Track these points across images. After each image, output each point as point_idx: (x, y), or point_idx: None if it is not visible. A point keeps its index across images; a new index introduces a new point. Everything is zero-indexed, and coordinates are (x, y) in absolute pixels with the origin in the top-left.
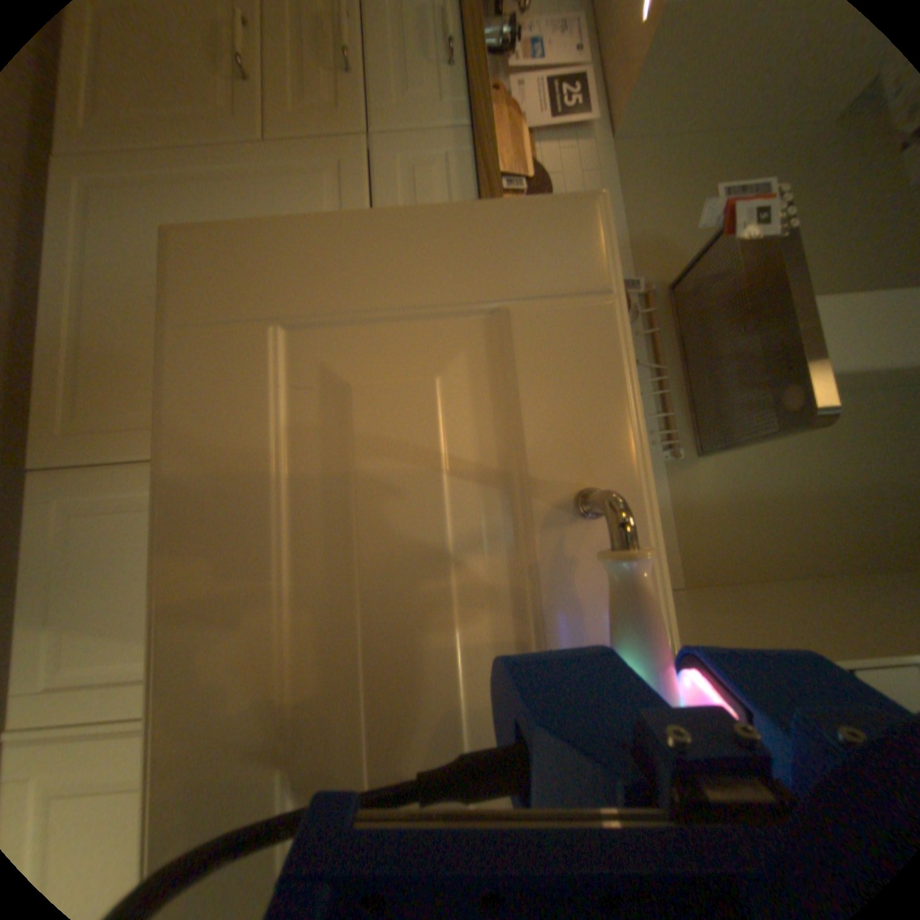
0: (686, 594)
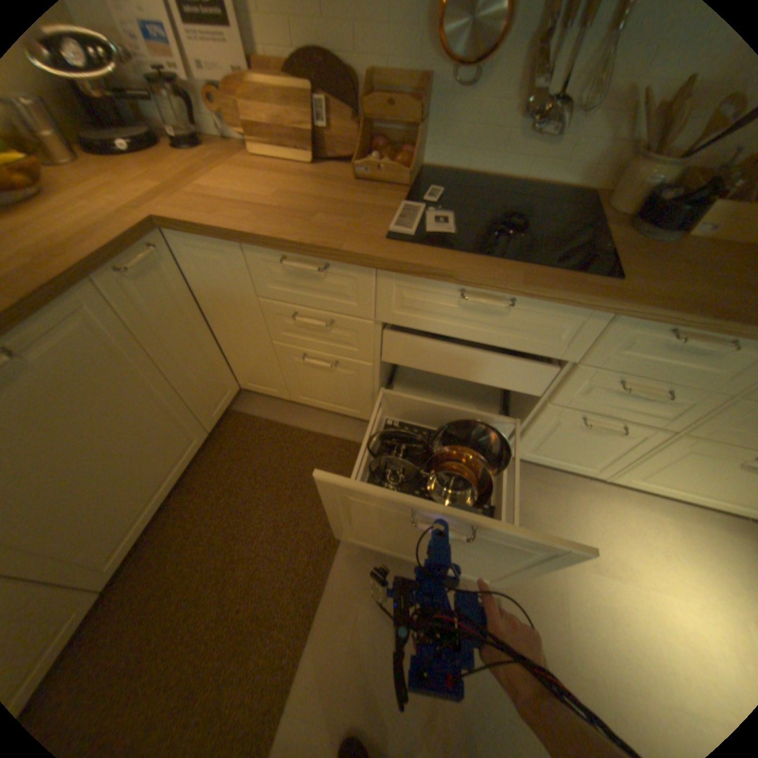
0: None
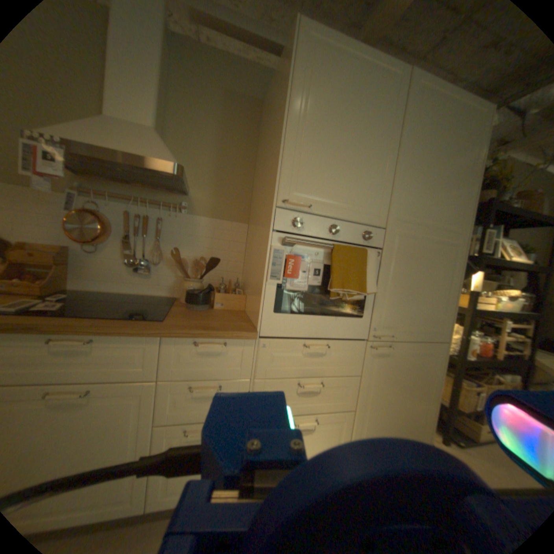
0: (249, 224)
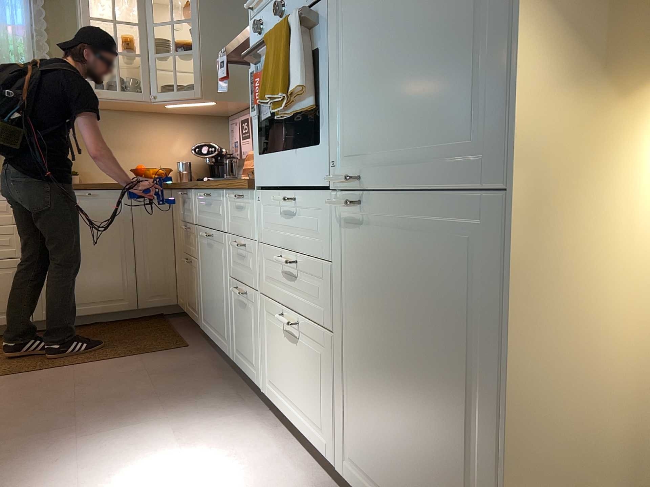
0: None
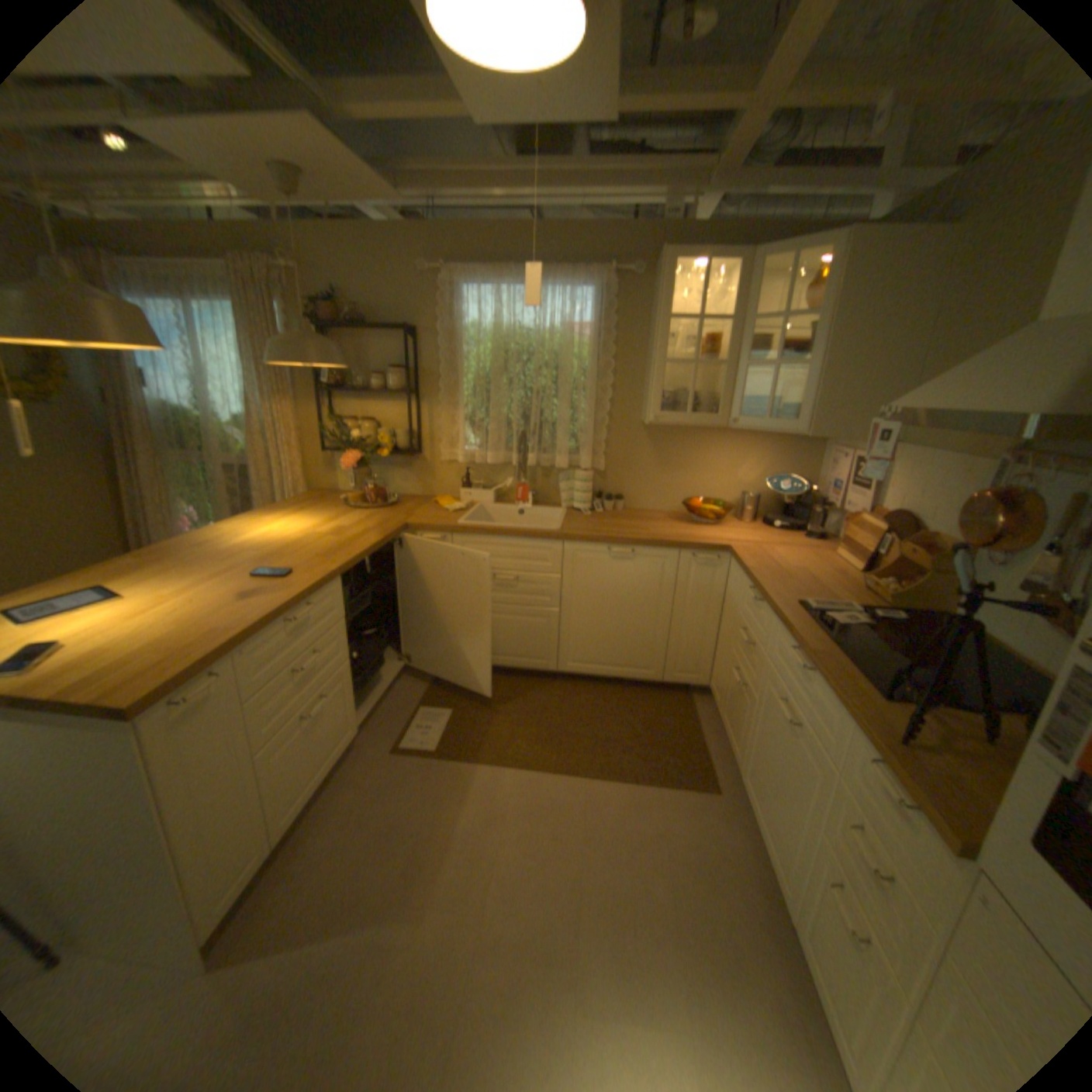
0: None
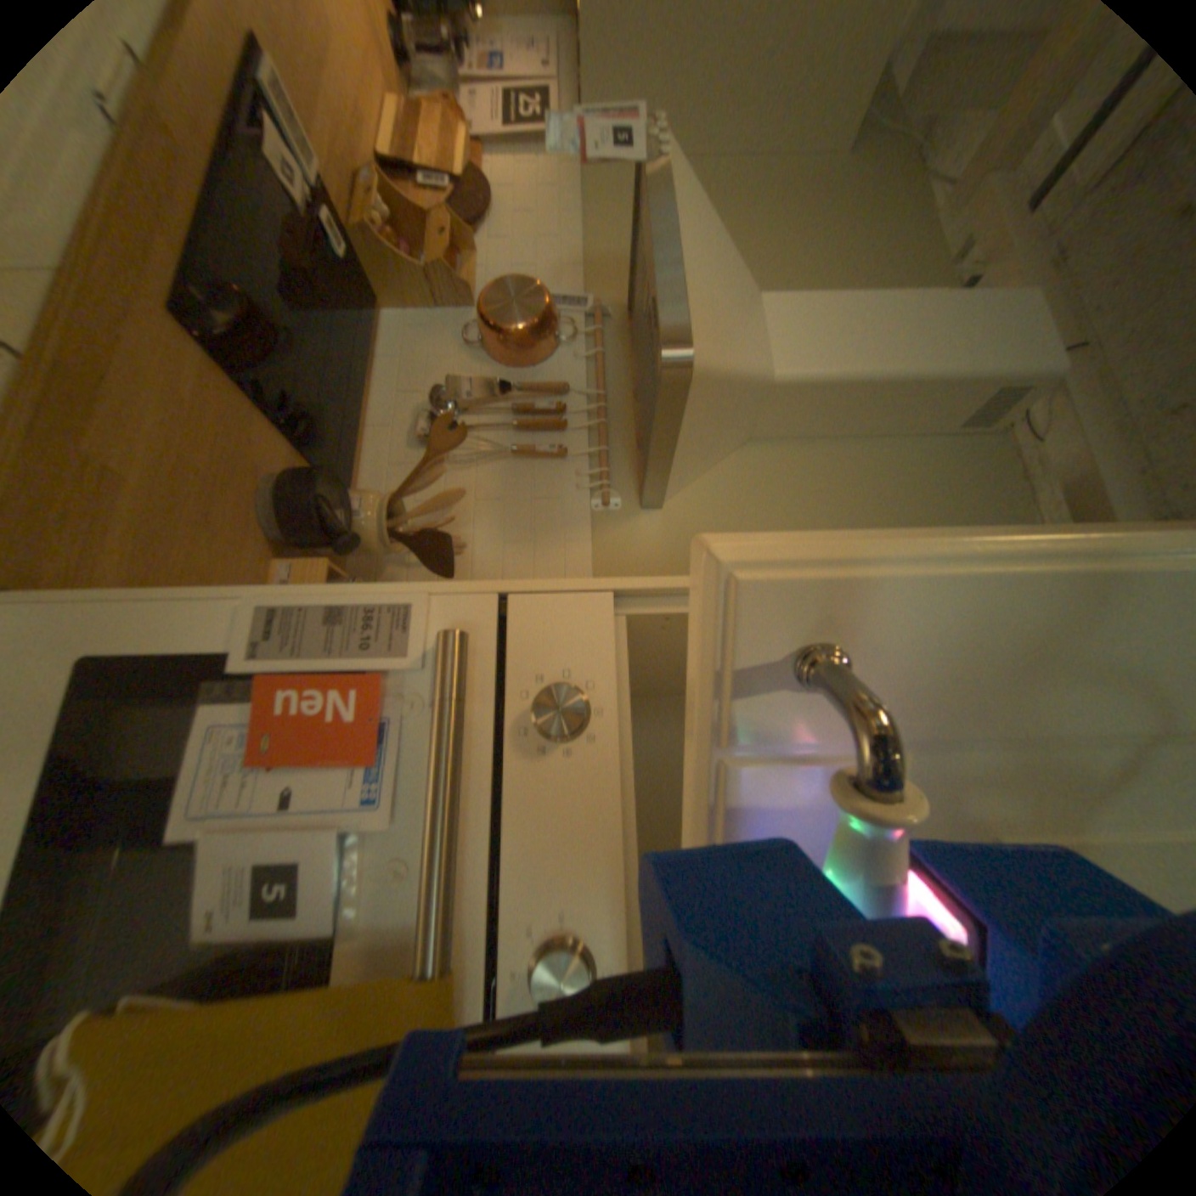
0: None
